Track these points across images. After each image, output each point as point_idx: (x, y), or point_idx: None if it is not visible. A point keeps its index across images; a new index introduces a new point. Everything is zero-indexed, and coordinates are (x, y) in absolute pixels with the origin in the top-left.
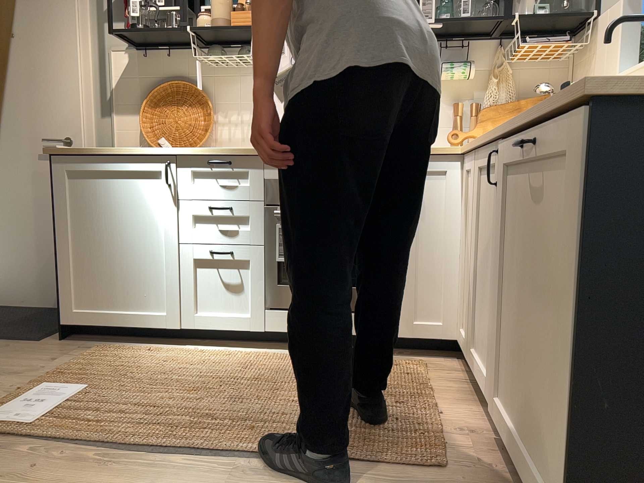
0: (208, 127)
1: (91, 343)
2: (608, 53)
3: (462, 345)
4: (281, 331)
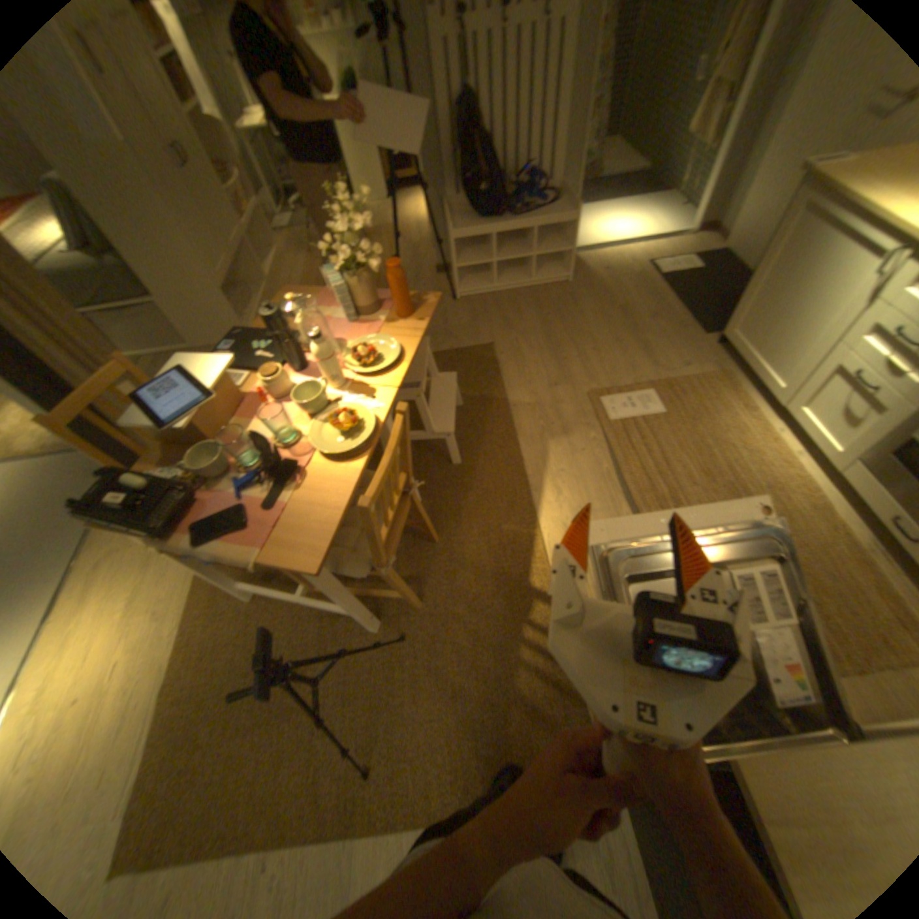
0: None
1: (729, 362)
2: None
3: None
4: (854, 487)
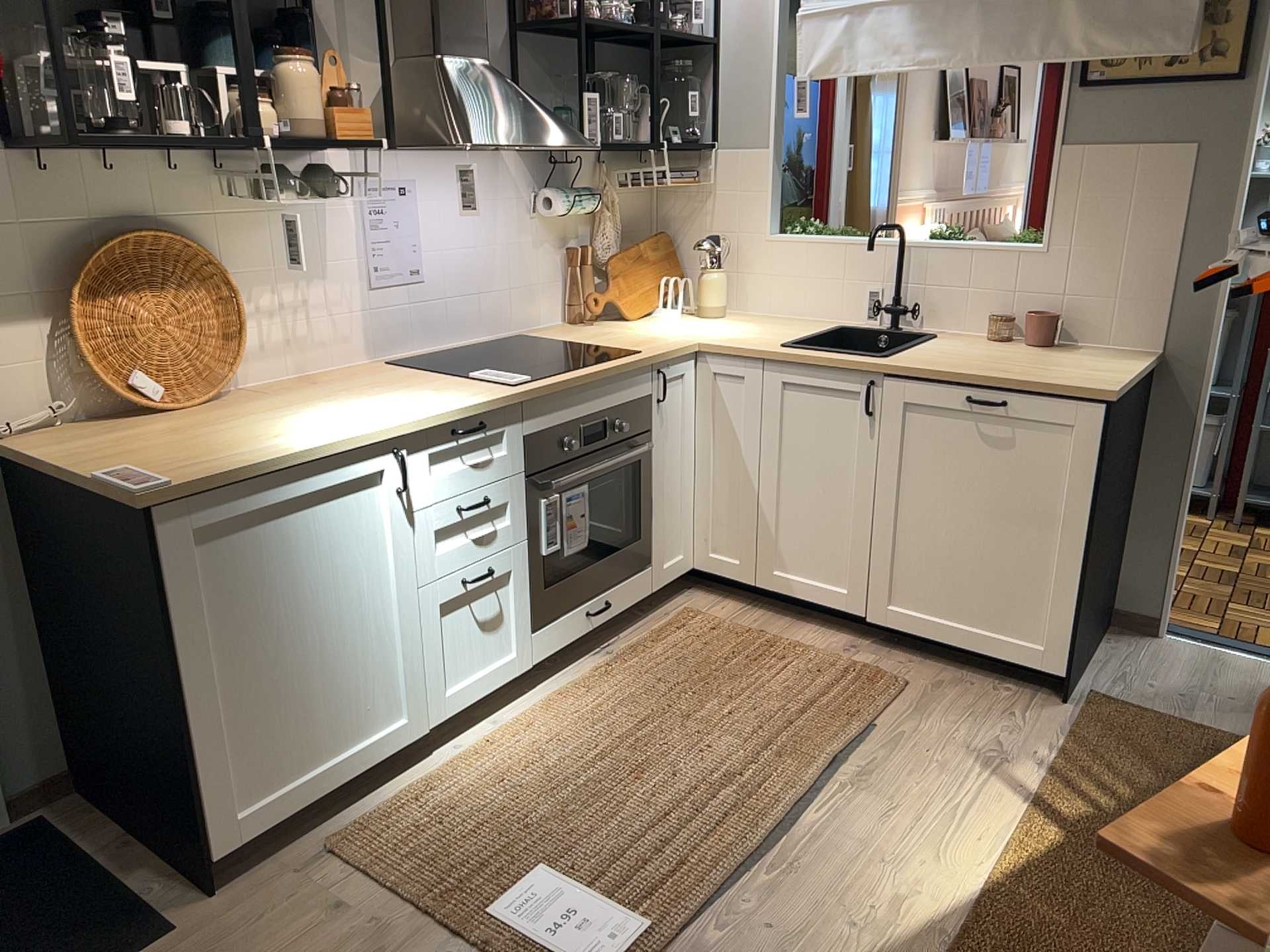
0: (241, 332)
1: (284, 855)
2: (748, 202)
3: (718, 573)
4: (550, 653)
